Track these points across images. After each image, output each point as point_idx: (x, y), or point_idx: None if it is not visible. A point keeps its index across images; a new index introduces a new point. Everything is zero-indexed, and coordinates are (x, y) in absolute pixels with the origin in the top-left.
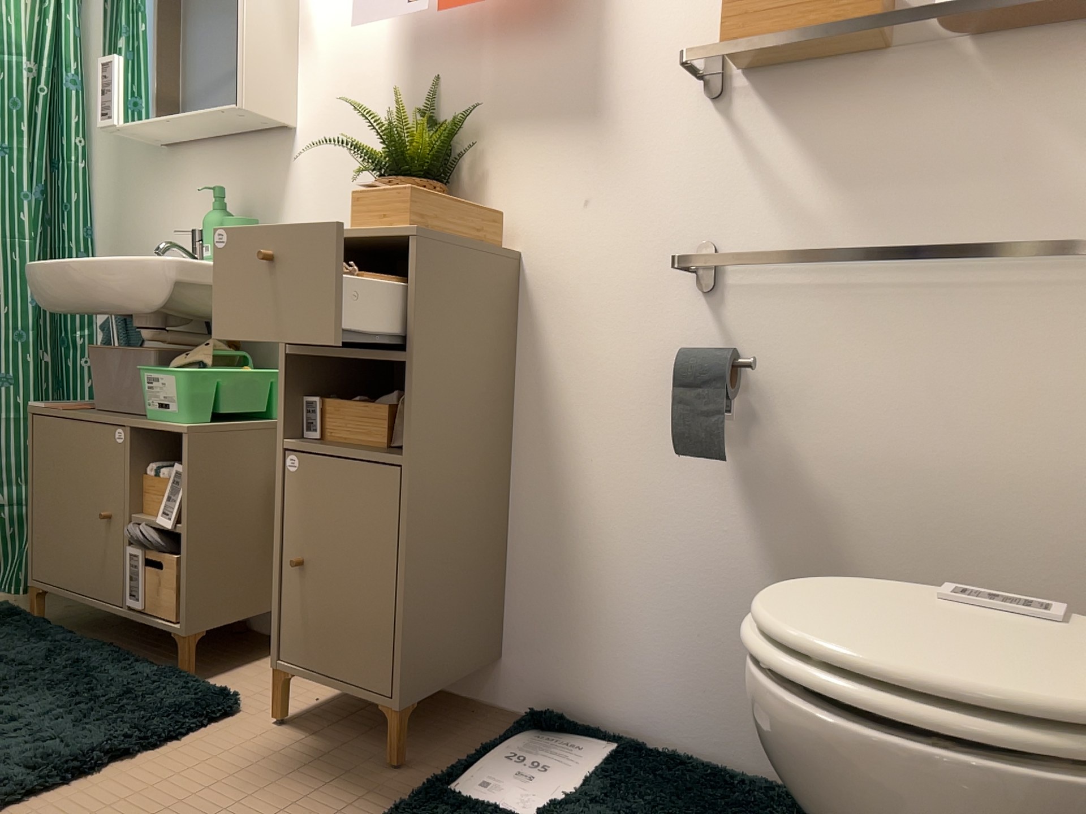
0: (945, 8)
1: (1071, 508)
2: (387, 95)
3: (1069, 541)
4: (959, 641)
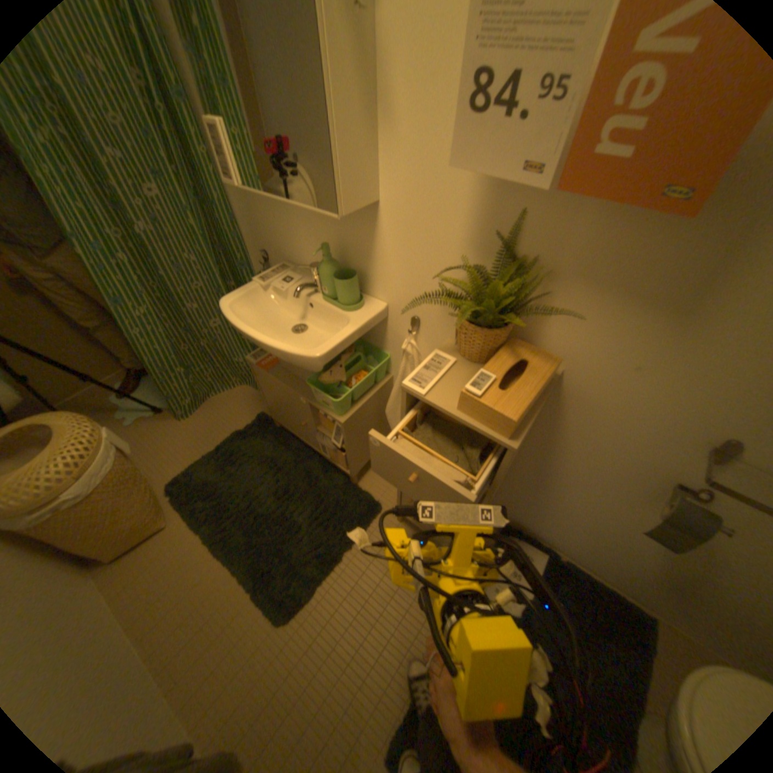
0: None
1: None
2: (465, 200)
3: None
4: None
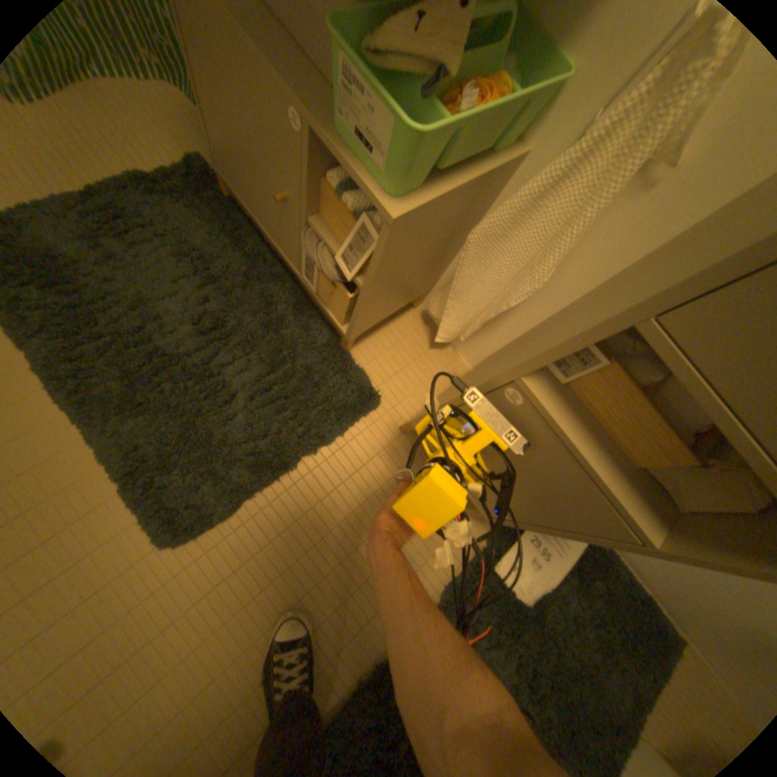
0: None
1: None
2: None
3: None
4: None
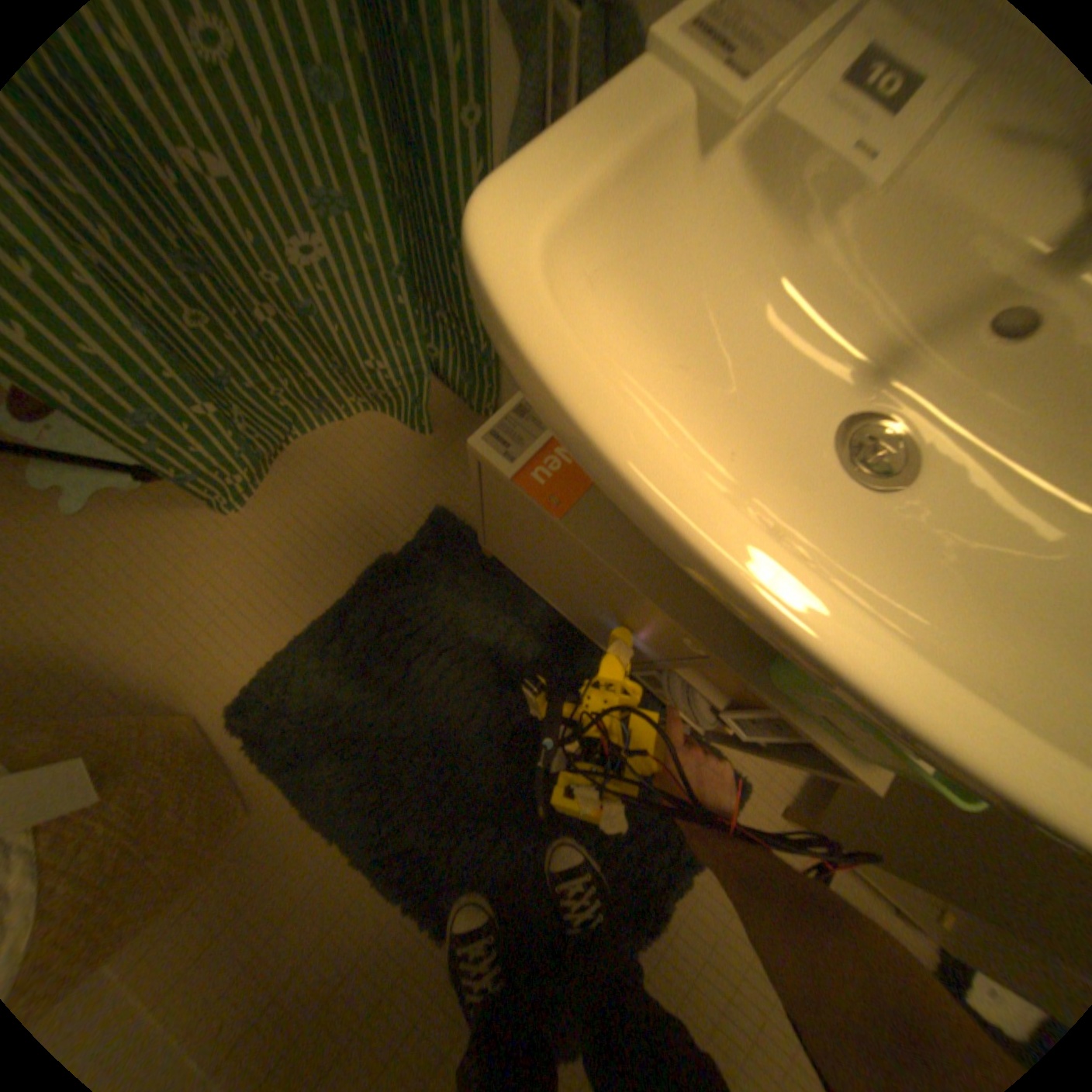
0: None
1: None
2: None
3: None
4: None
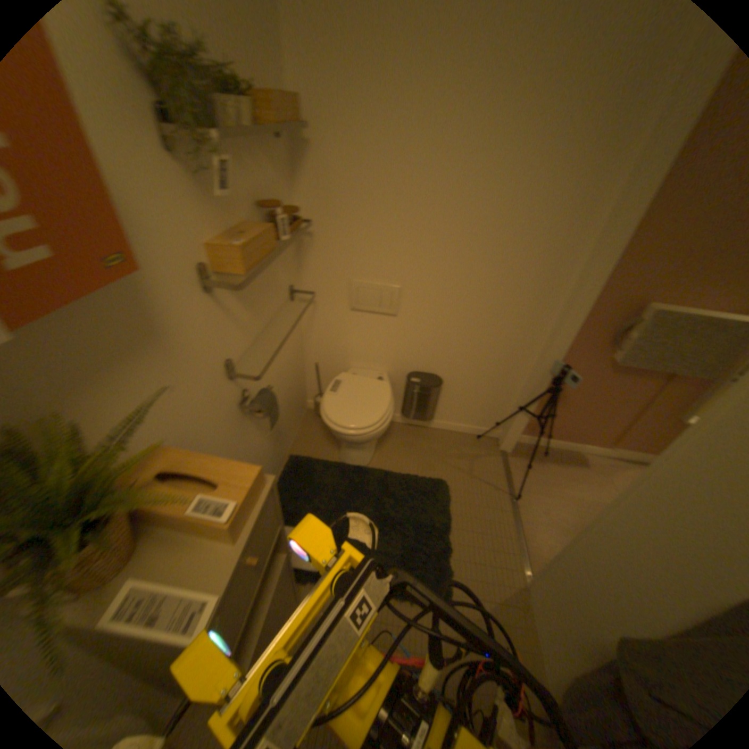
0: (289, 238)
1: (294, 358)
2: None
3: (295, 365)
4: (371, 396)
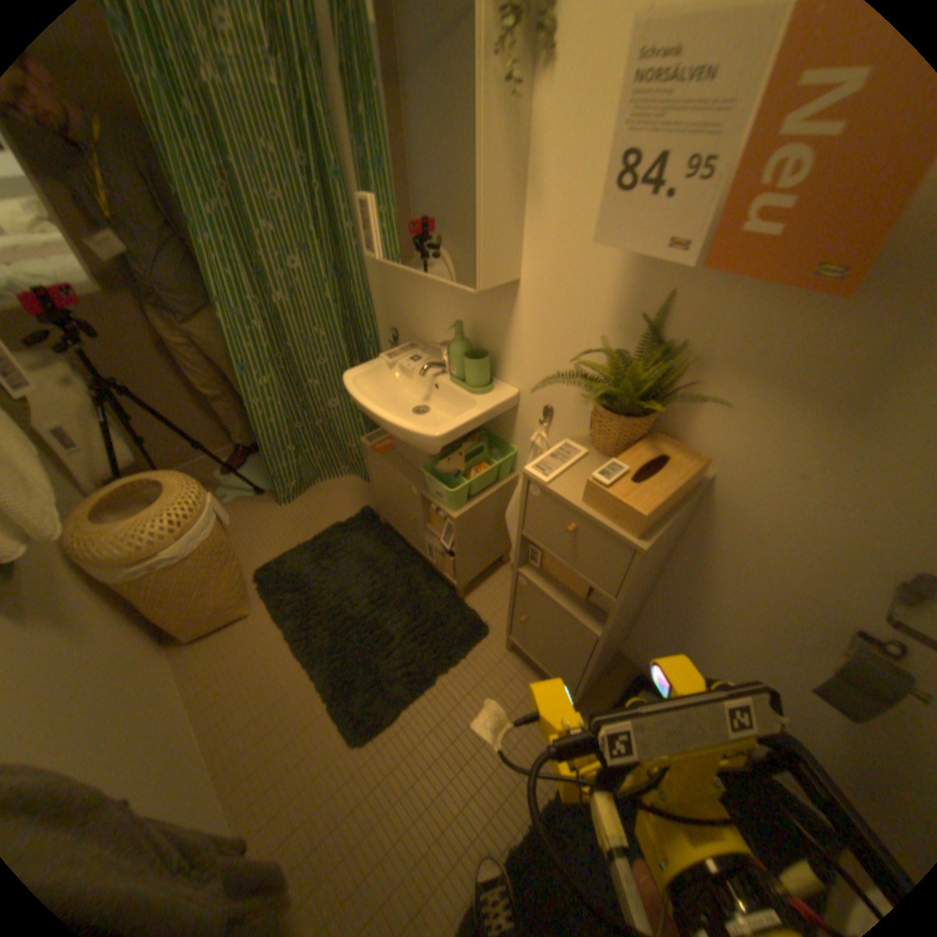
0: None
1: None
2: (611, 280)
3: None
4: None
